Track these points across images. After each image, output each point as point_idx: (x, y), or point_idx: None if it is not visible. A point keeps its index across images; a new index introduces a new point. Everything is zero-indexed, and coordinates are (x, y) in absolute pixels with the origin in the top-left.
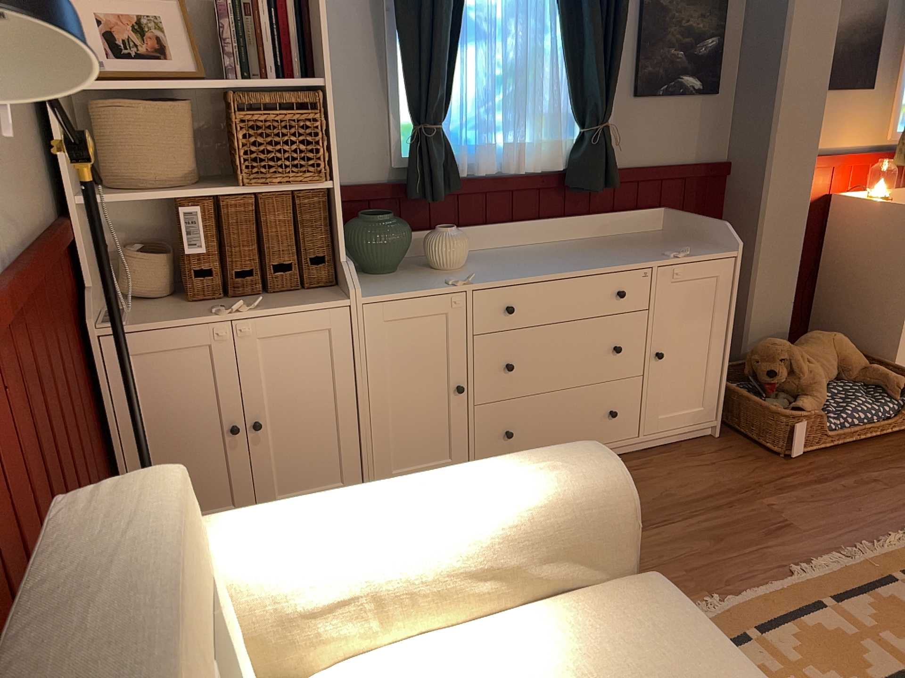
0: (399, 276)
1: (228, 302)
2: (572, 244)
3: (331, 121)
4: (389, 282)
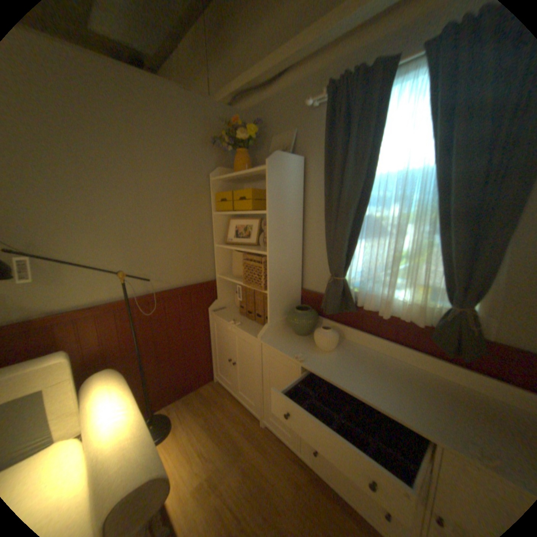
0: (300, 339)
1: (245, 318)
2: (434, 379)
3: (270, 268)
4: (289, 339)
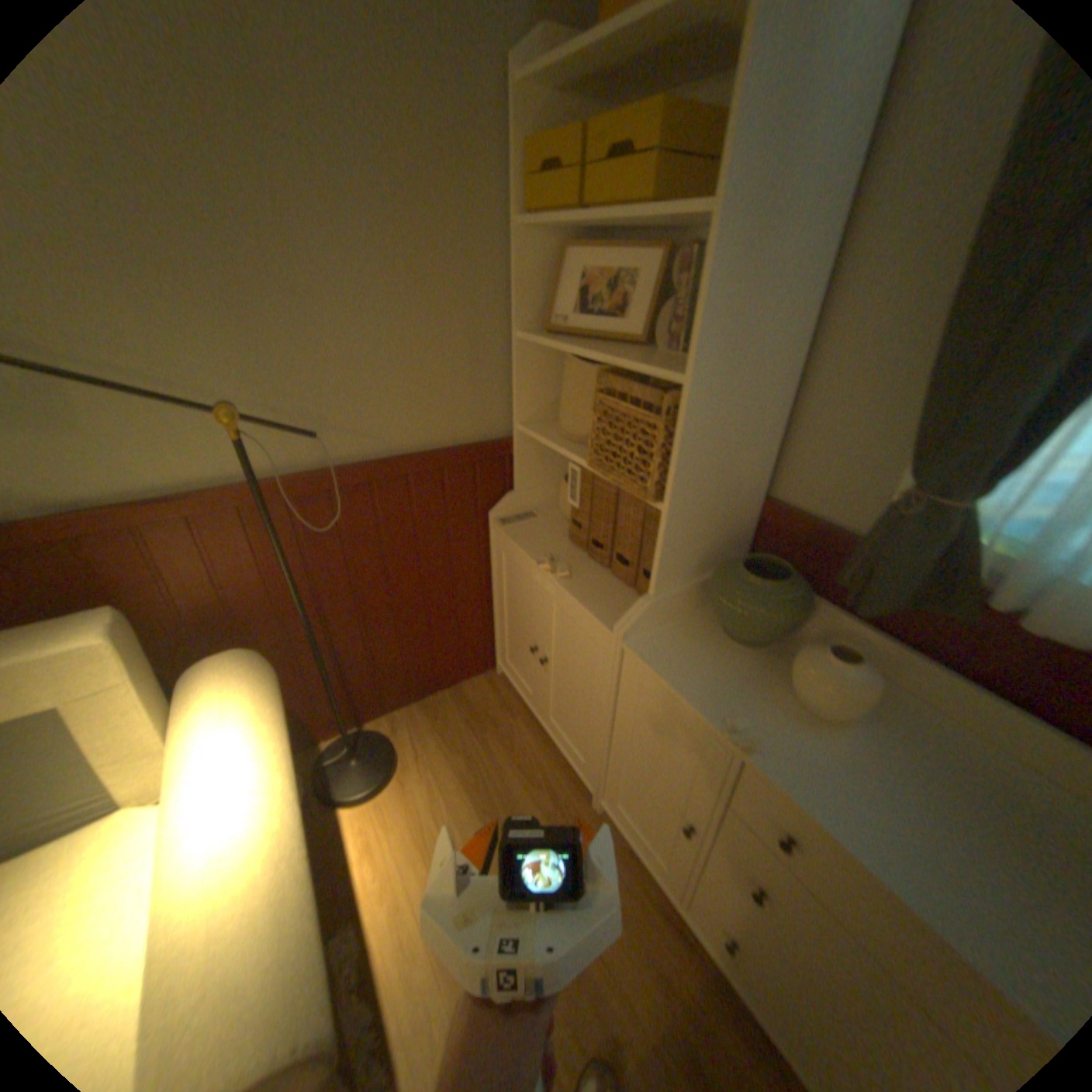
0: (741, 657)
1: (583, 557)
2: None
3: (688, 432)
4: (710, 653)
